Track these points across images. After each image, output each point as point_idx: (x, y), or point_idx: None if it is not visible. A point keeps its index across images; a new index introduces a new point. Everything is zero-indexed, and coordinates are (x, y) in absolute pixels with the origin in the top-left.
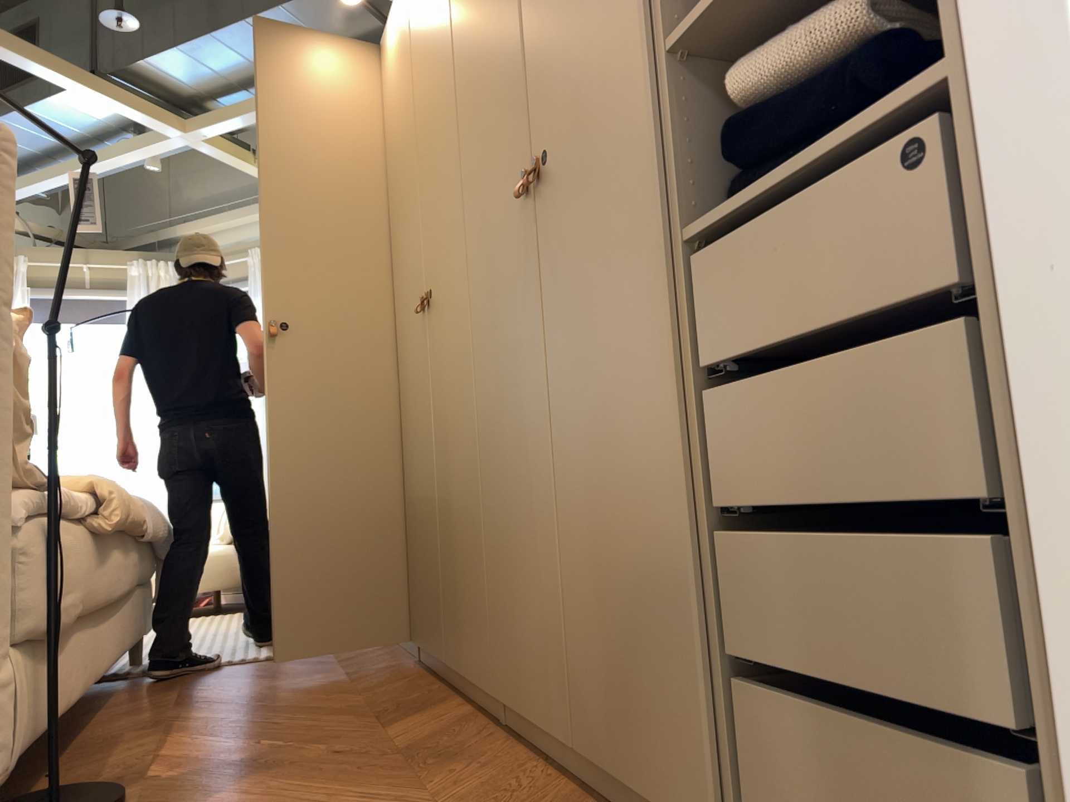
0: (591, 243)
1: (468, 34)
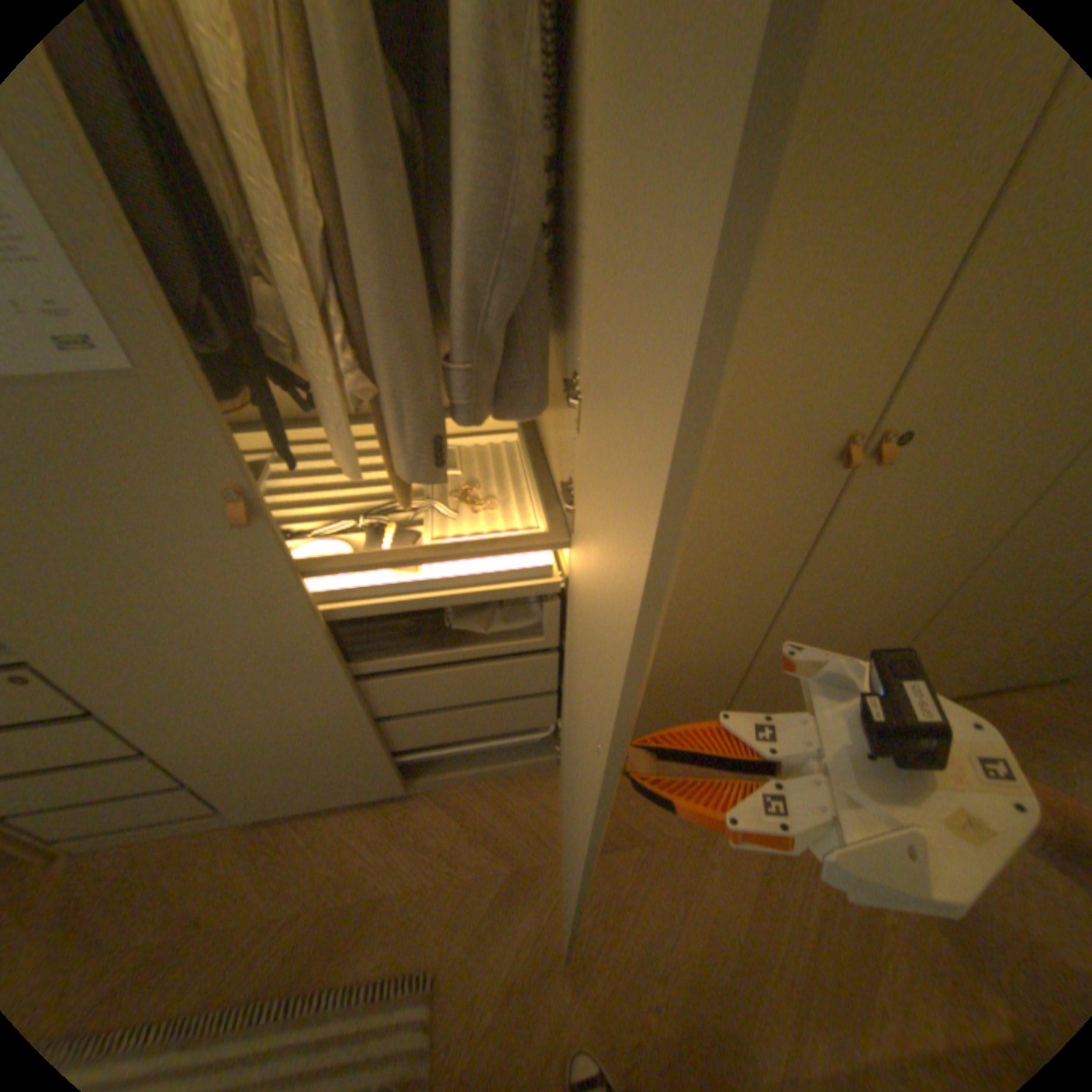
0: None
1: None
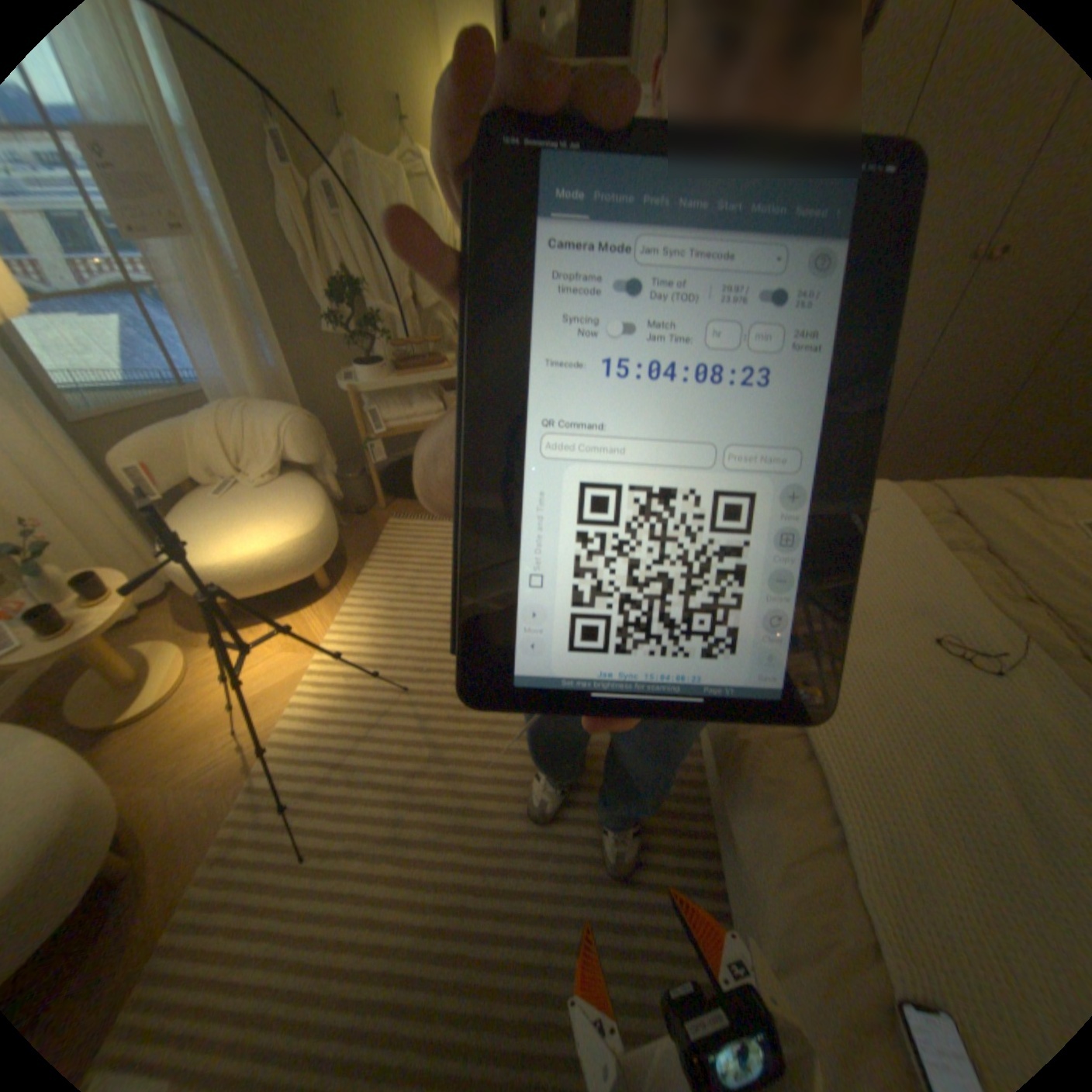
0: None
1: None
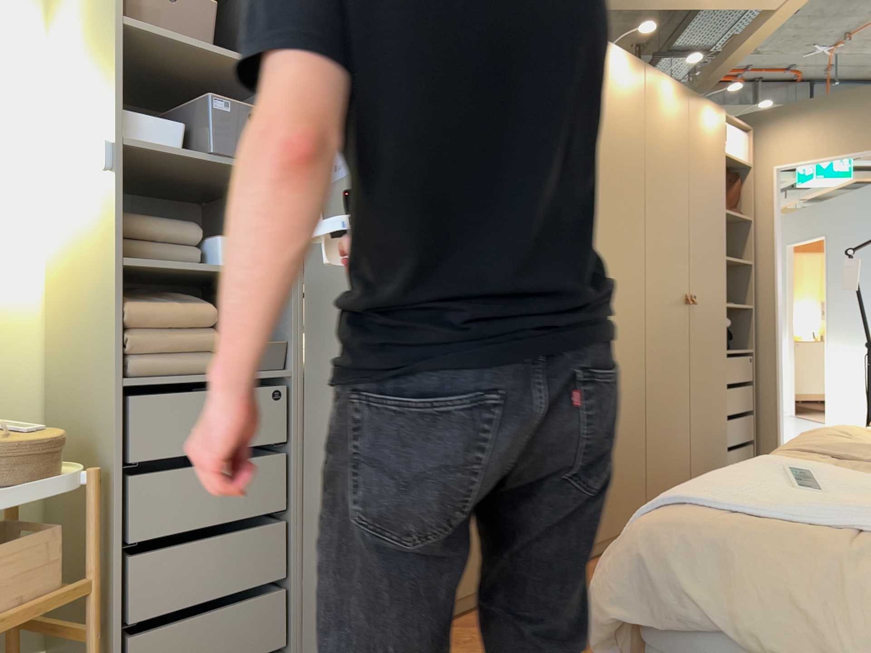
0: (711, 337)
1: (657, 182)
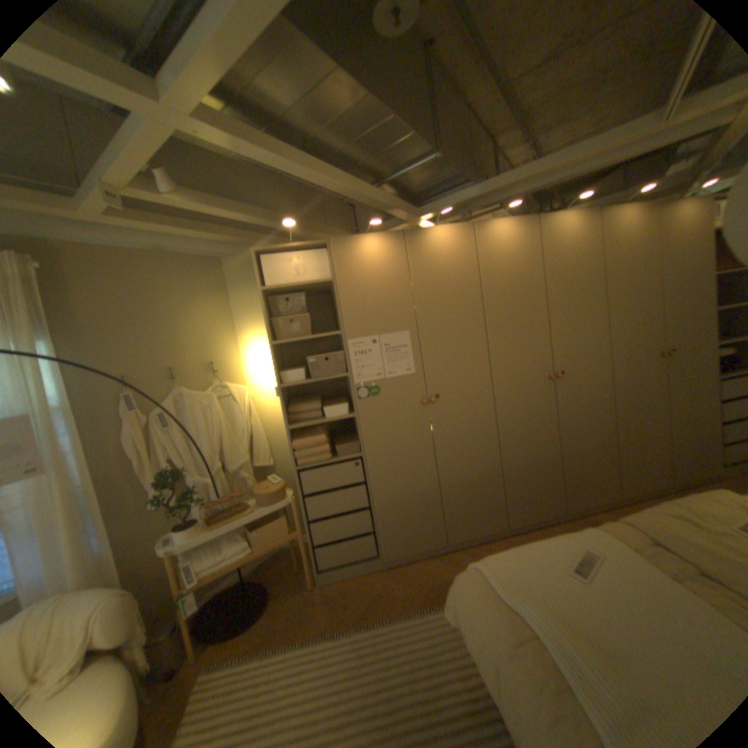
0: (697, 375)
1: (620, 286)
